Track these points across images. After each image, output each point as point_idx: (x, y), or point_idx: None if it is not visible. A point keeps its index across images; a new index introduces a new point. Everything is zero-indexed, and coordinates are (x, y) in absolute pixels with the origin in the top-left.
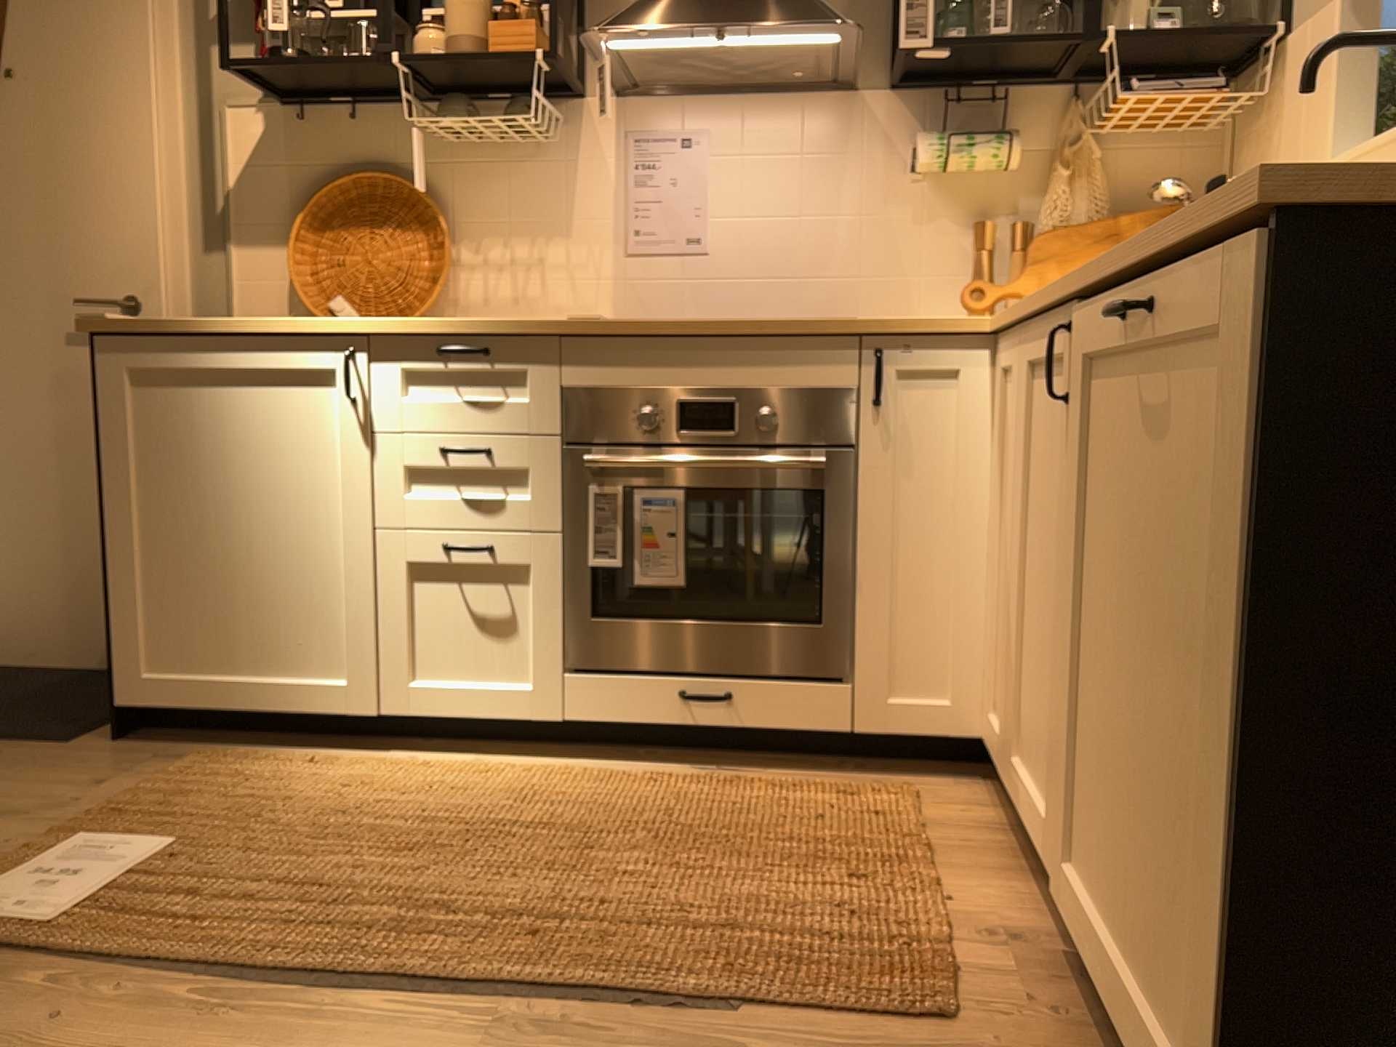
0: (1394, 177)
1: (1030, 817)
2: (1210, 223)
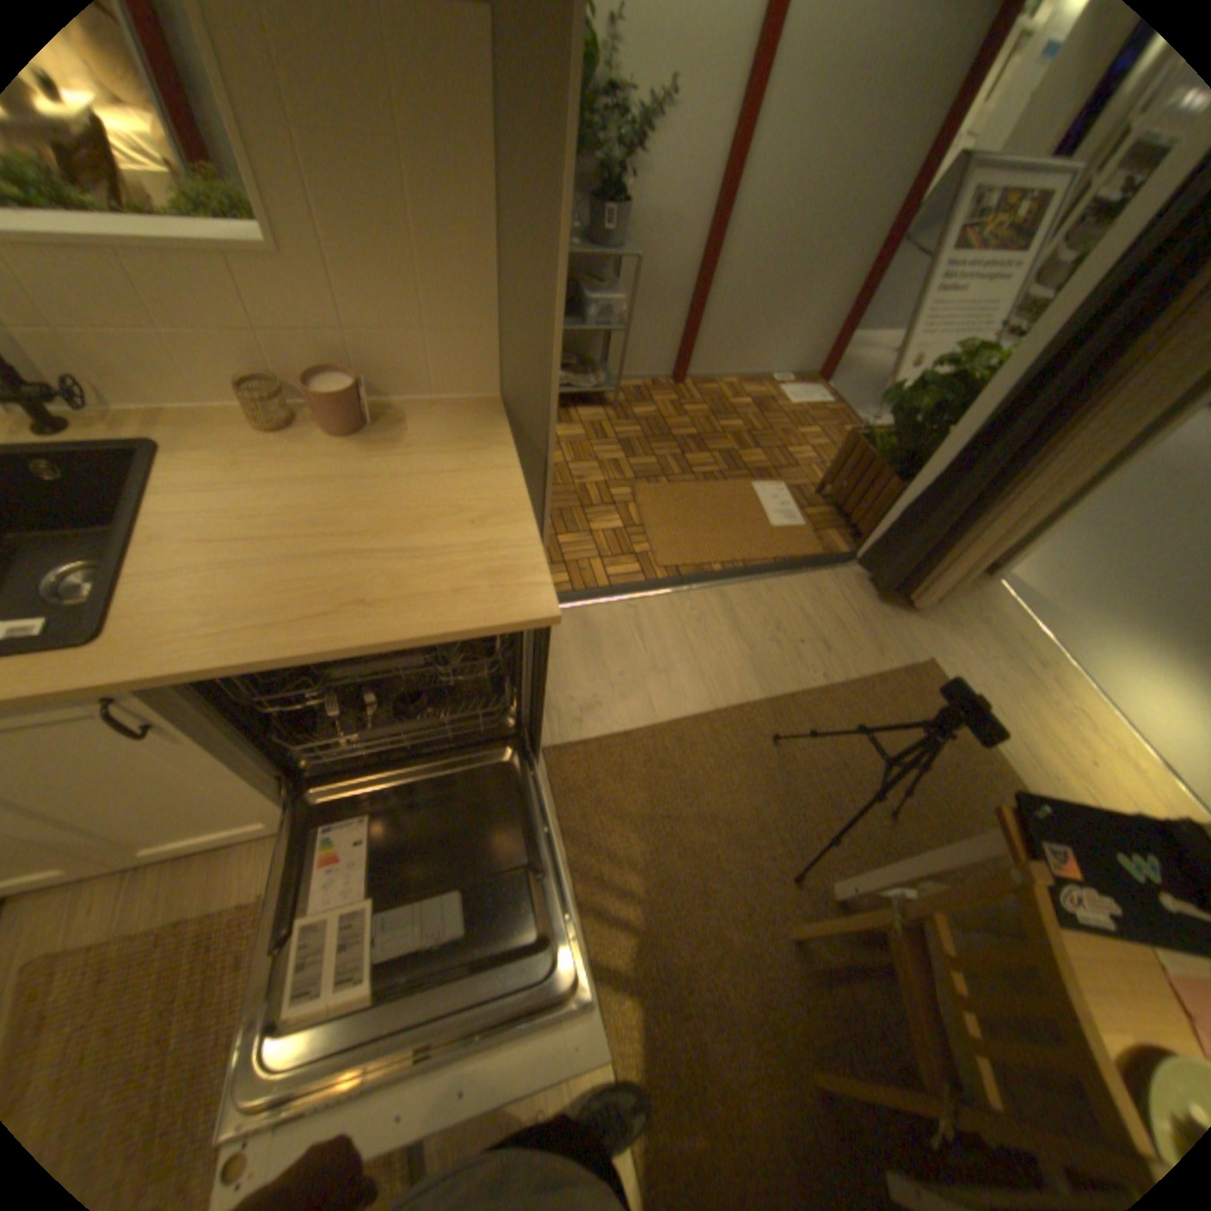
0: (549, 590)
1: (195, 853)
2: (447, 635)
